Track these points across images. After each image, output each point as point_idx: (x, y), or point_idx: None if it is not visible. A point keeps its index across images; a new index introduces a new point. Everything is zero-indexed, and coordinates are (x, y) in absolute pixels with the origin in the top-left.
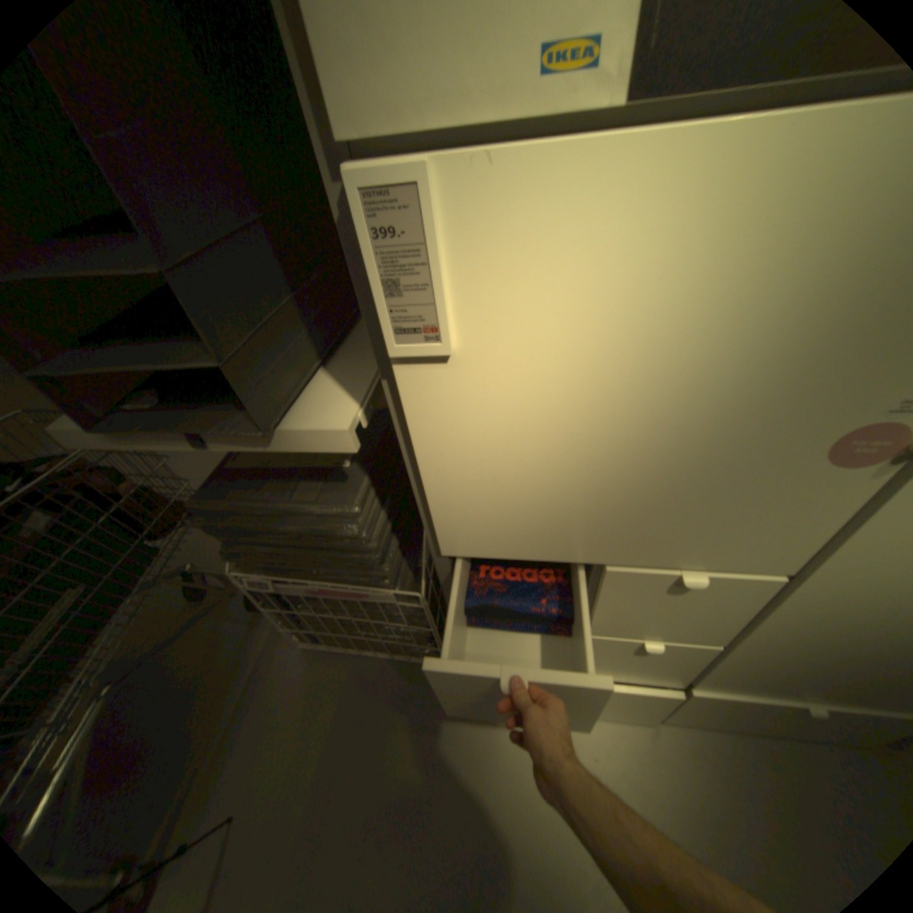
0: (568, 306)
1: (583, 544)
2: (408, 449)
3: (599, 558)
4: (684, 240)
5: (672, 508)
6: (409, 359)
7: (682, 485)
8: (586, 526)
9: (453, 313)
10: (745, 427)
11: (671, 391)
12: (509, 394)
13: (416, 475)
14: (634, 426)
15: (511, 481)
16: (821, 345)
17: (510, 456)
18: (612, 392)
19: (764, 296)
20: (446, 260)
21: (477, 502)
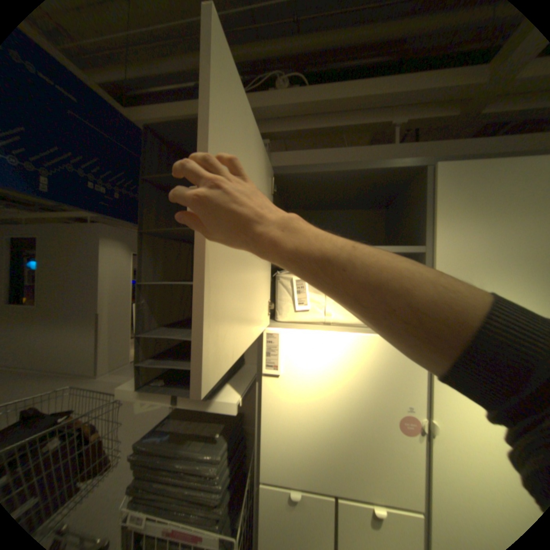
0: (312, 366)
1: (325, 479)
2: (259, 412)
3: (334, 492)
4: (337, 354)
5: (357, 455)
6: (267, 375)
7: (358, 441)
8: (325, 465)
9: (282, 364)
10: (370, 414)
11: (344, 397)
12: (296, 392)
13: (259, 426)
14: (335, 410)
15: (295, 432)
16: (379, 387)
17: (295, 419)
18: (327, 395)
19: (359, 370)
20: (282, 350)
21: (281, 444)
